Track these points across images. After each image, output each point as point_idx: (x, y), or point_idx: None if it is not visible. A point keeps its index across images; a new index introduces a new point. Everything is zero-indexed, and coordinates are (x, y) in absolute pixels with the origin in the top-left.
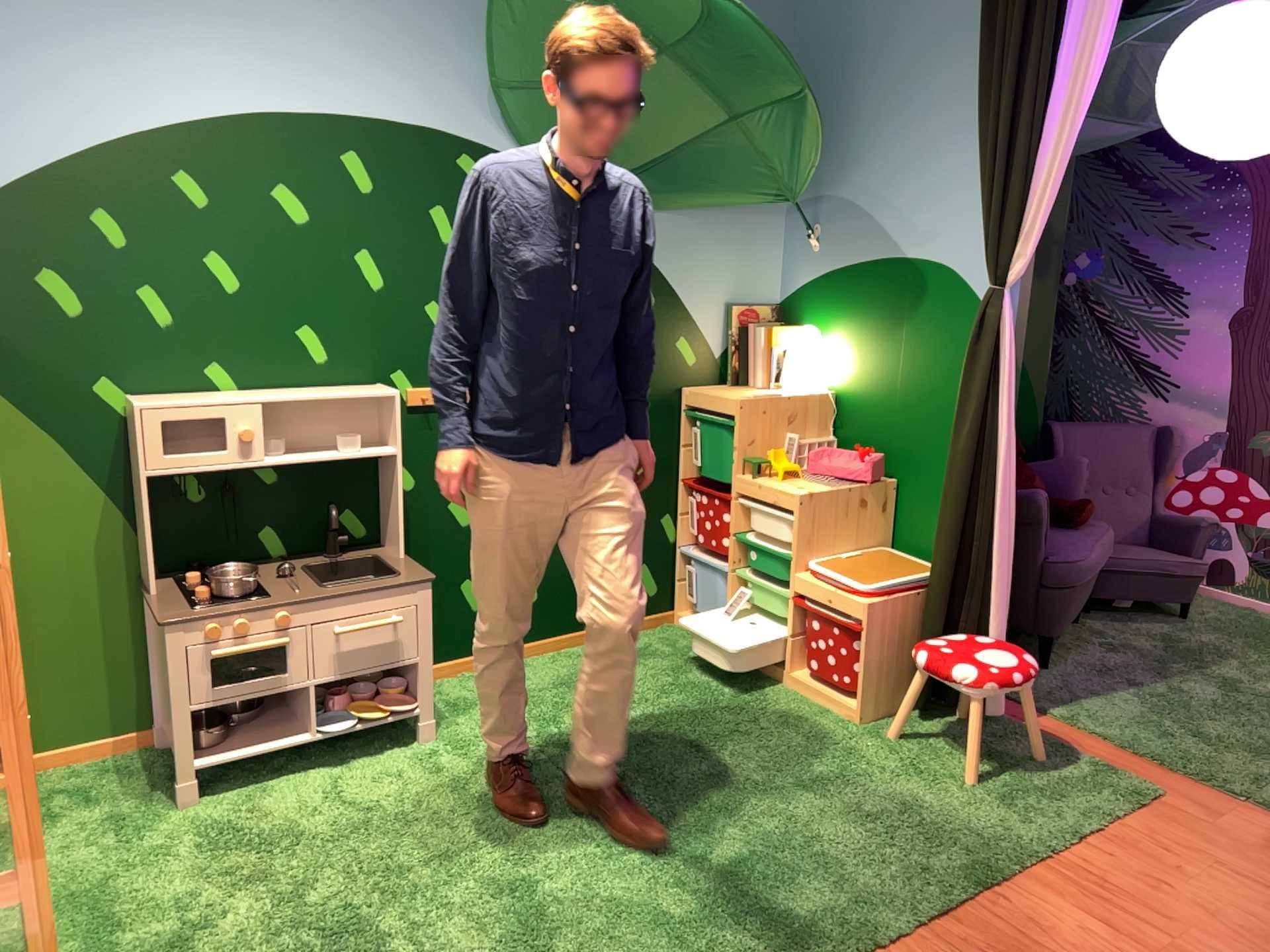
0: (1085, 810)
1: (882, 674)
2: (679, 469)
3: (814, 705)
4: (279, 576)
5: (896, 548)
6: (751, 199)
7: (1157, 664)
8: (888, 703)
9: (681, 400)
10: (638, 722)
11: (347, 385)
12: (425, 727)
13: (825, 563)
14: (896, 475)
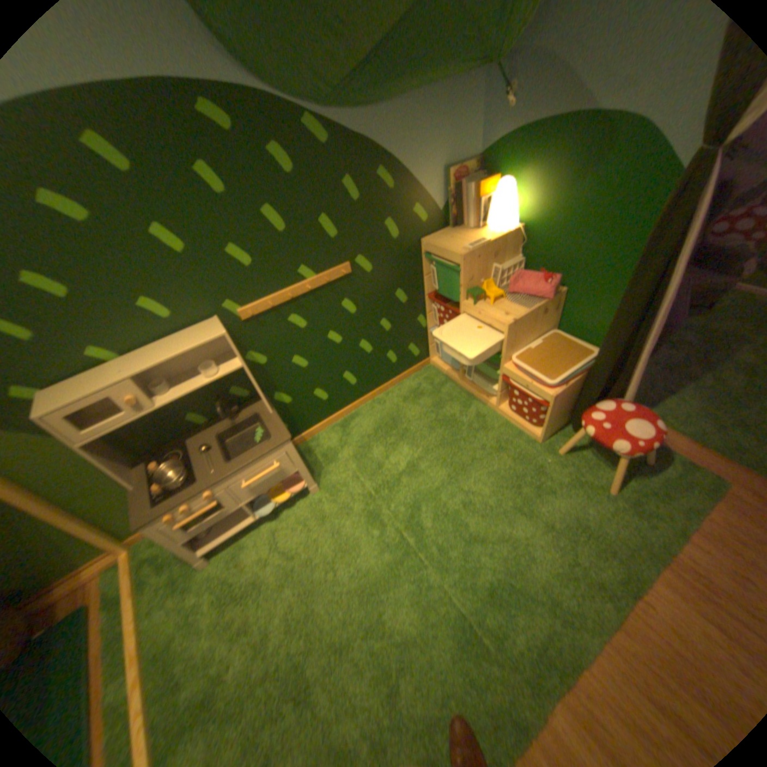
0: (686, 512)
1: (555, 420)
2: (423, 289)
3: (513, 427)
4: (202, 452)
5: (559, 326)
6: (460, 69)
7: (703, 358)
8: (556, 428)
9: (420, 248)
10: (420, 456)
11: (194, 324)
12: (312, 488)
13: (520, 356)
14: (565, 285)
